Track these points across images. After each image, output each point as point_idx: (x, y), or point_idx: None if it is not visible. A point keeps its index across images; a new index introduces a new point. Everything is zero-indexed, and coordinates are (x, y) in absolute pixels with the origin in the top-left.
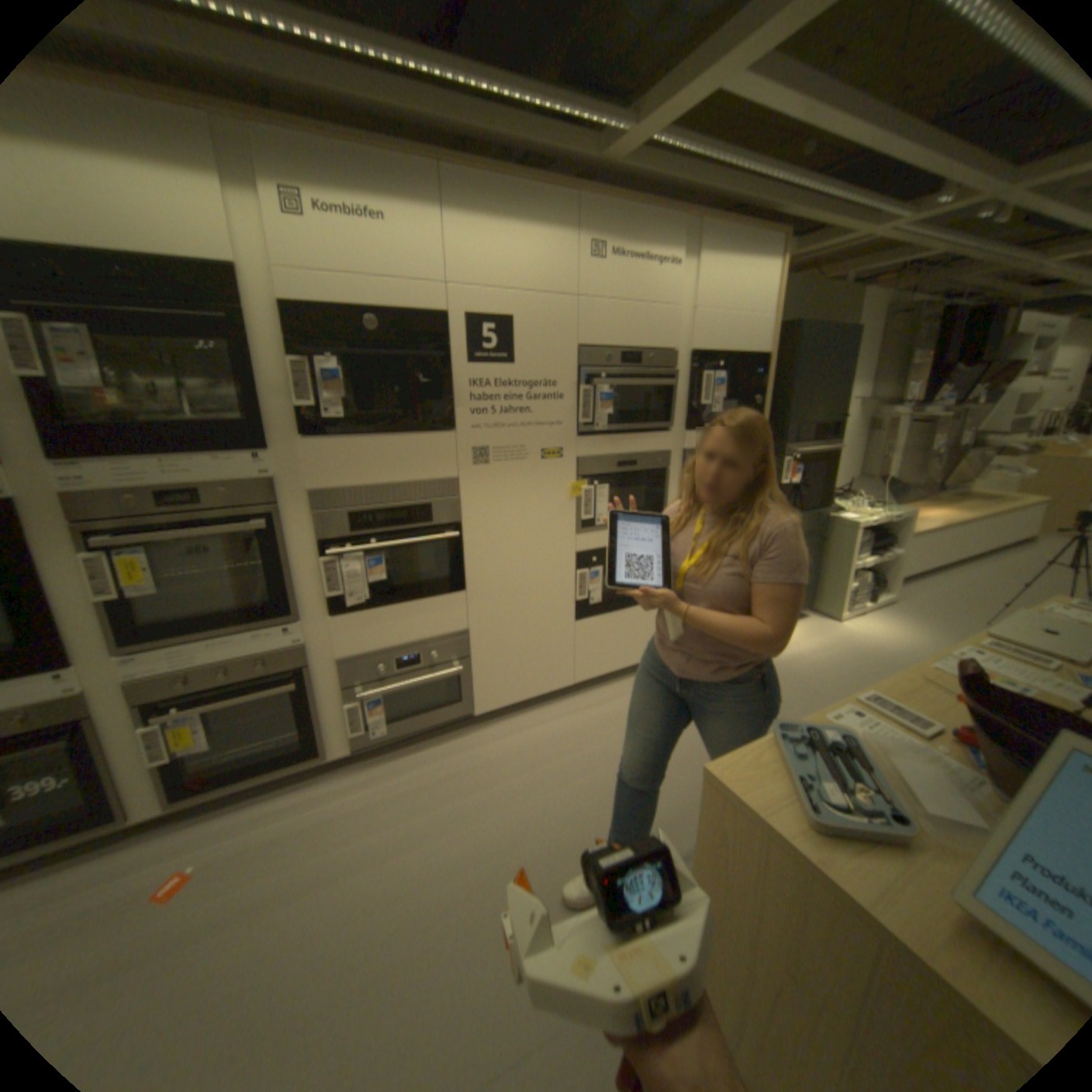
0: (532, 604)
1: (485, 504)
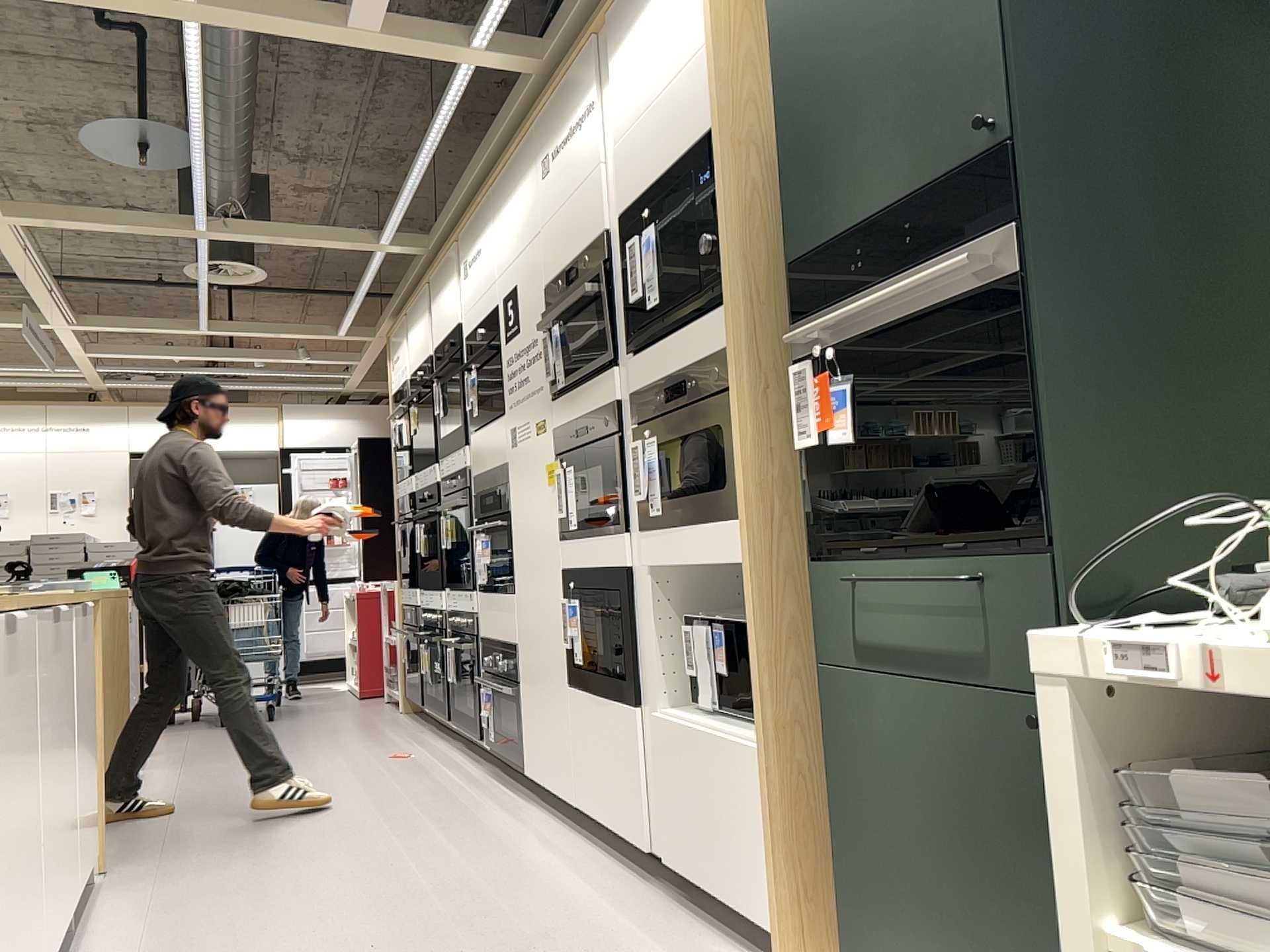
0: (543, 635)
1: (517, 491)
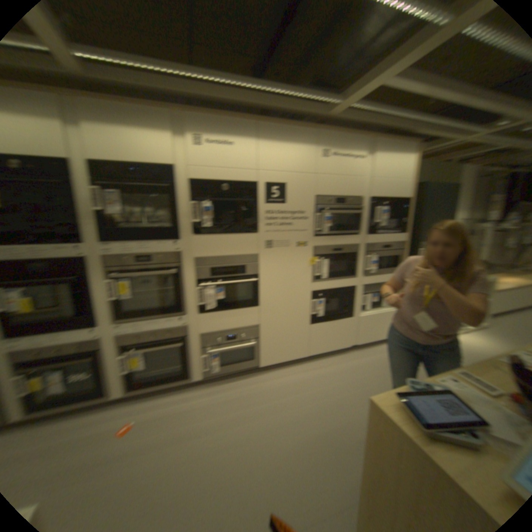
0: (288, 315)
1: (268, 267)
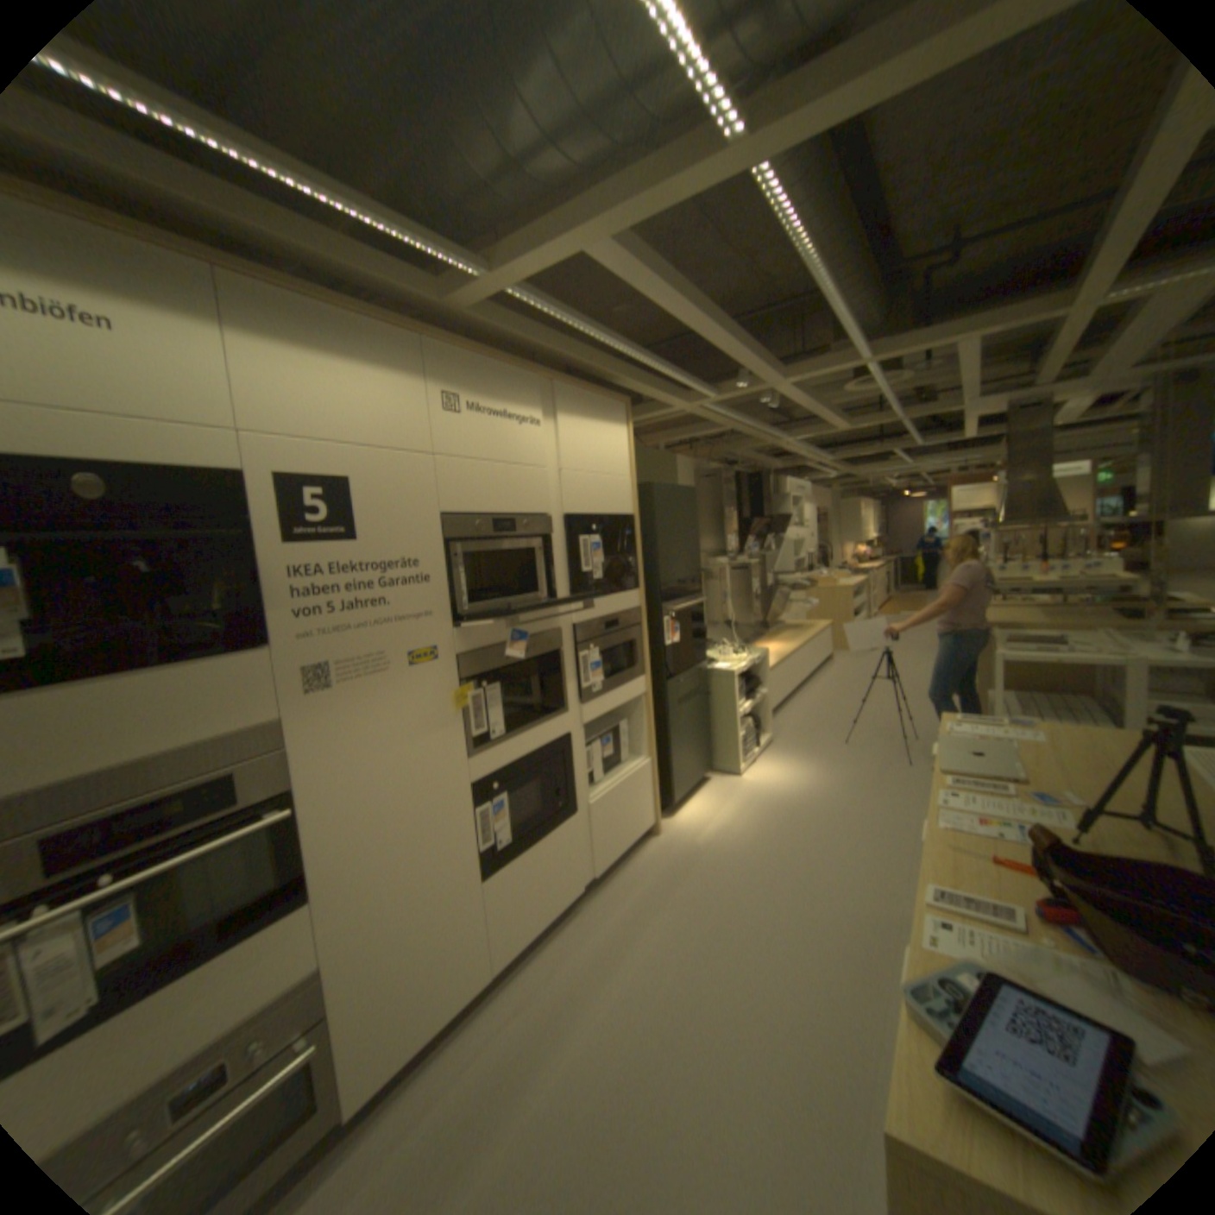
0: (421, 881)
1: (332, 749)
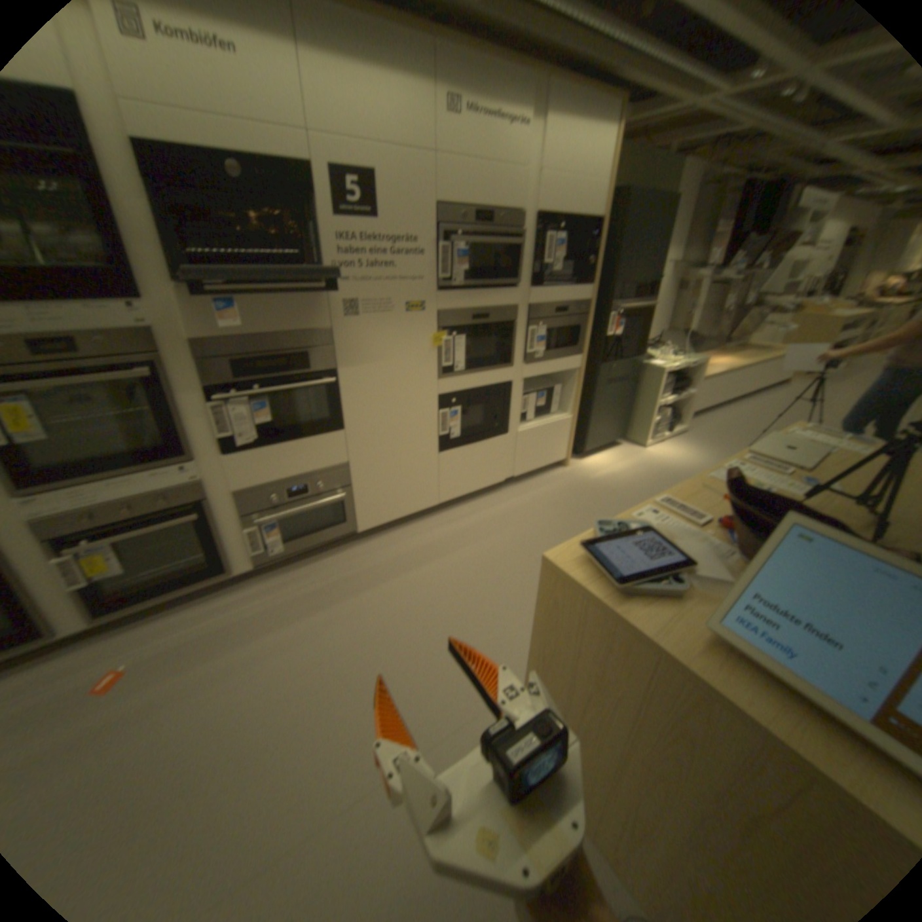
0: (404, 438)
1: (359, 351)
